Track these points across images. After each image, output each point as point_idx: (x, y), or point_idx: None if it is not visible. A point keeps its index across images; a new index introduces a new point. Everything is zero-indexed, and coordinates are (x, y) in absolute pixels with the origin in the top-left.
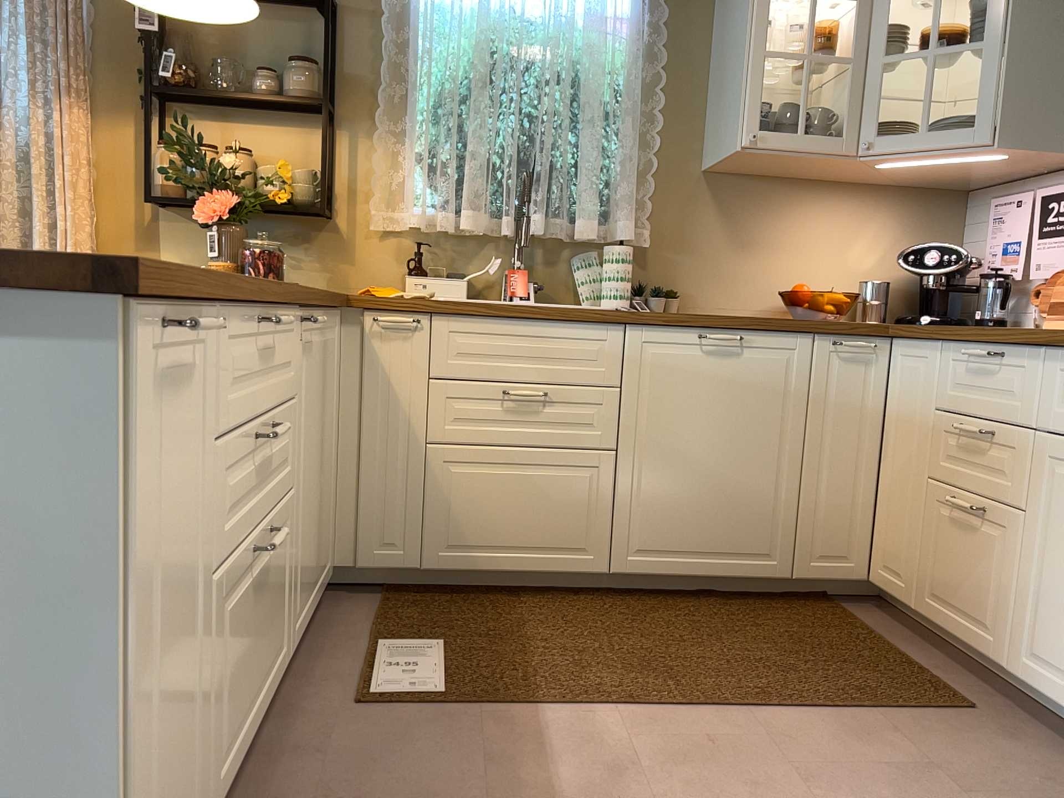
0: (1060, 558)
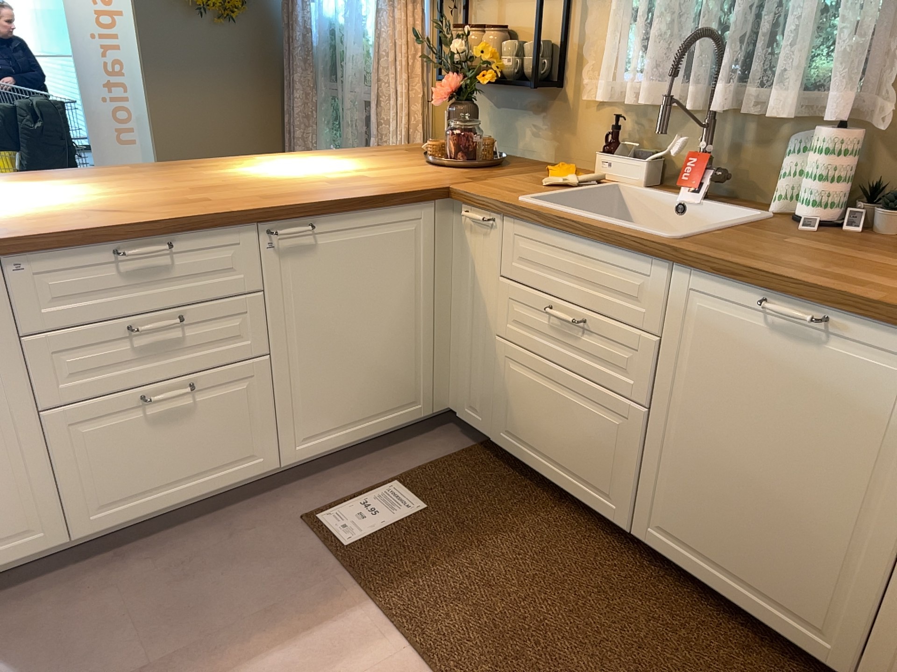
0: None
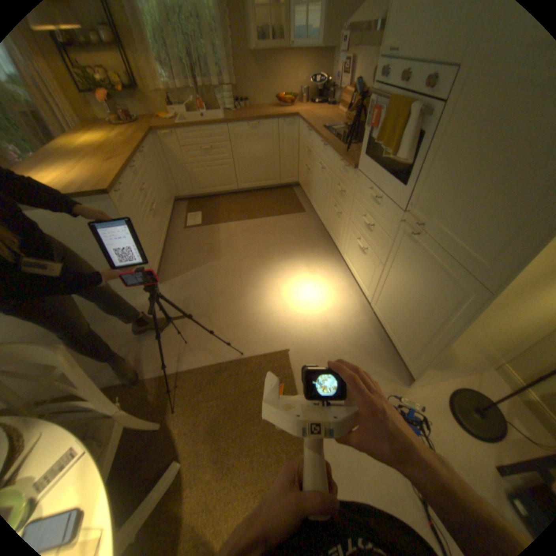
0: (315, 183)
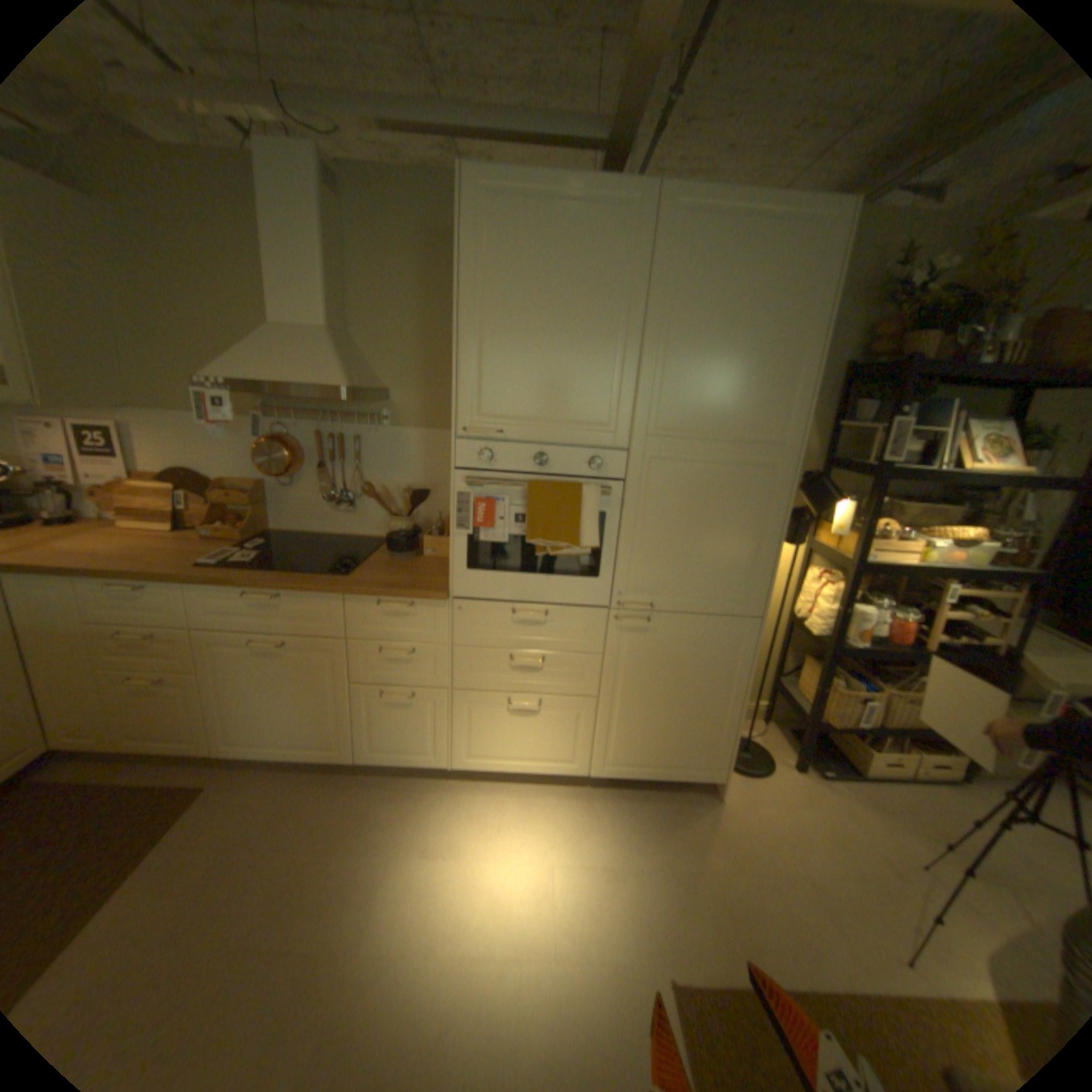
0: (228, 693)
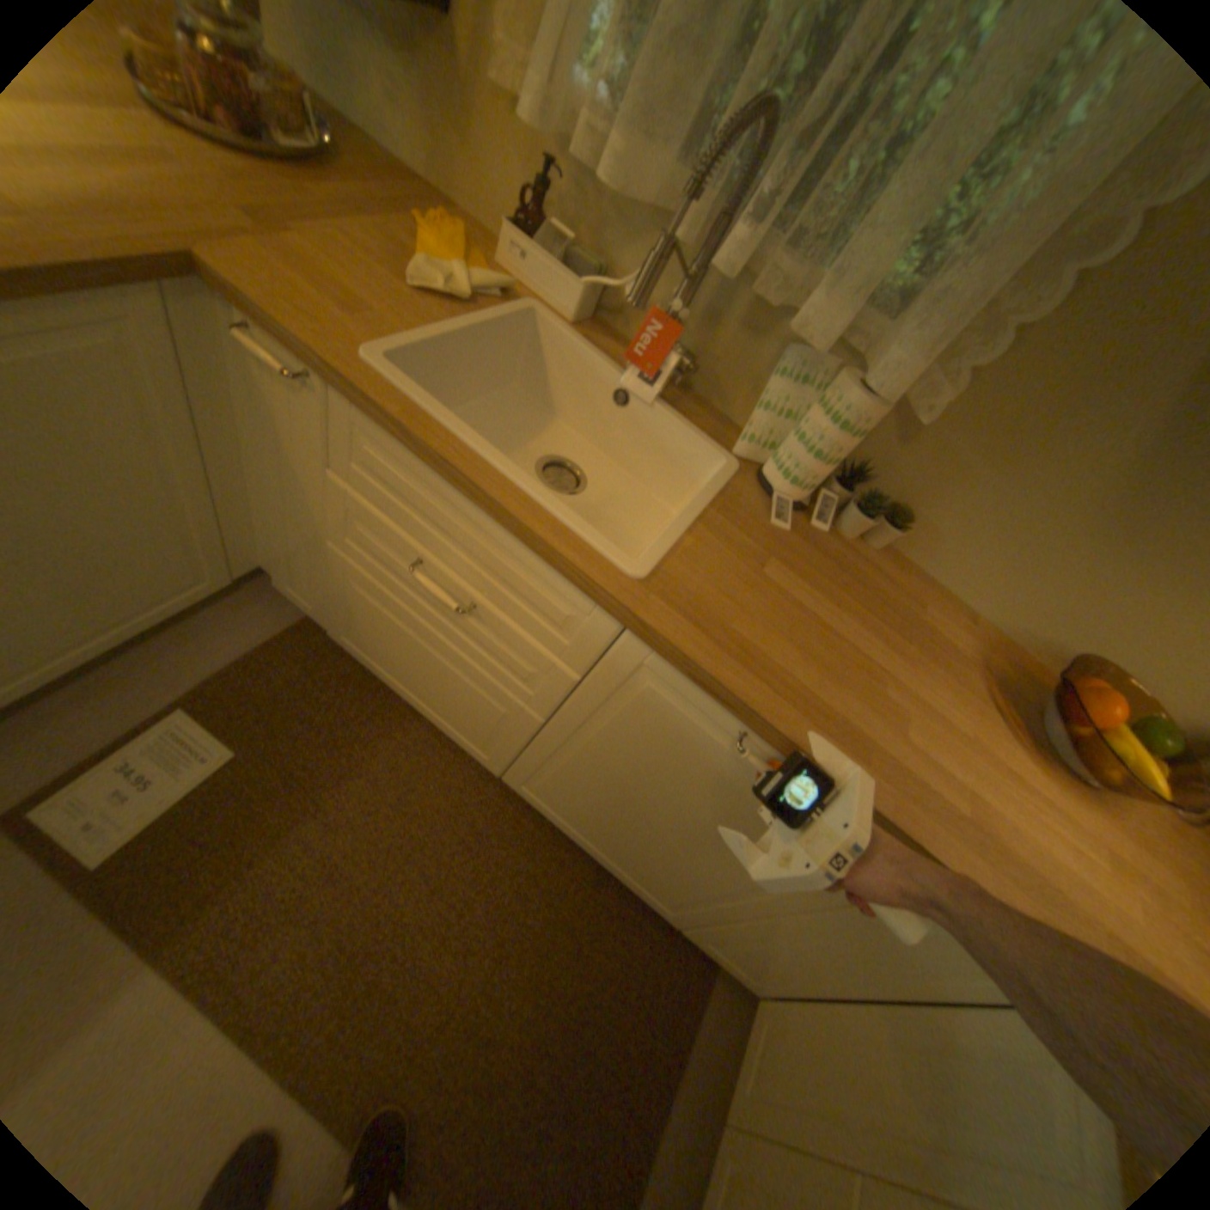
0: None
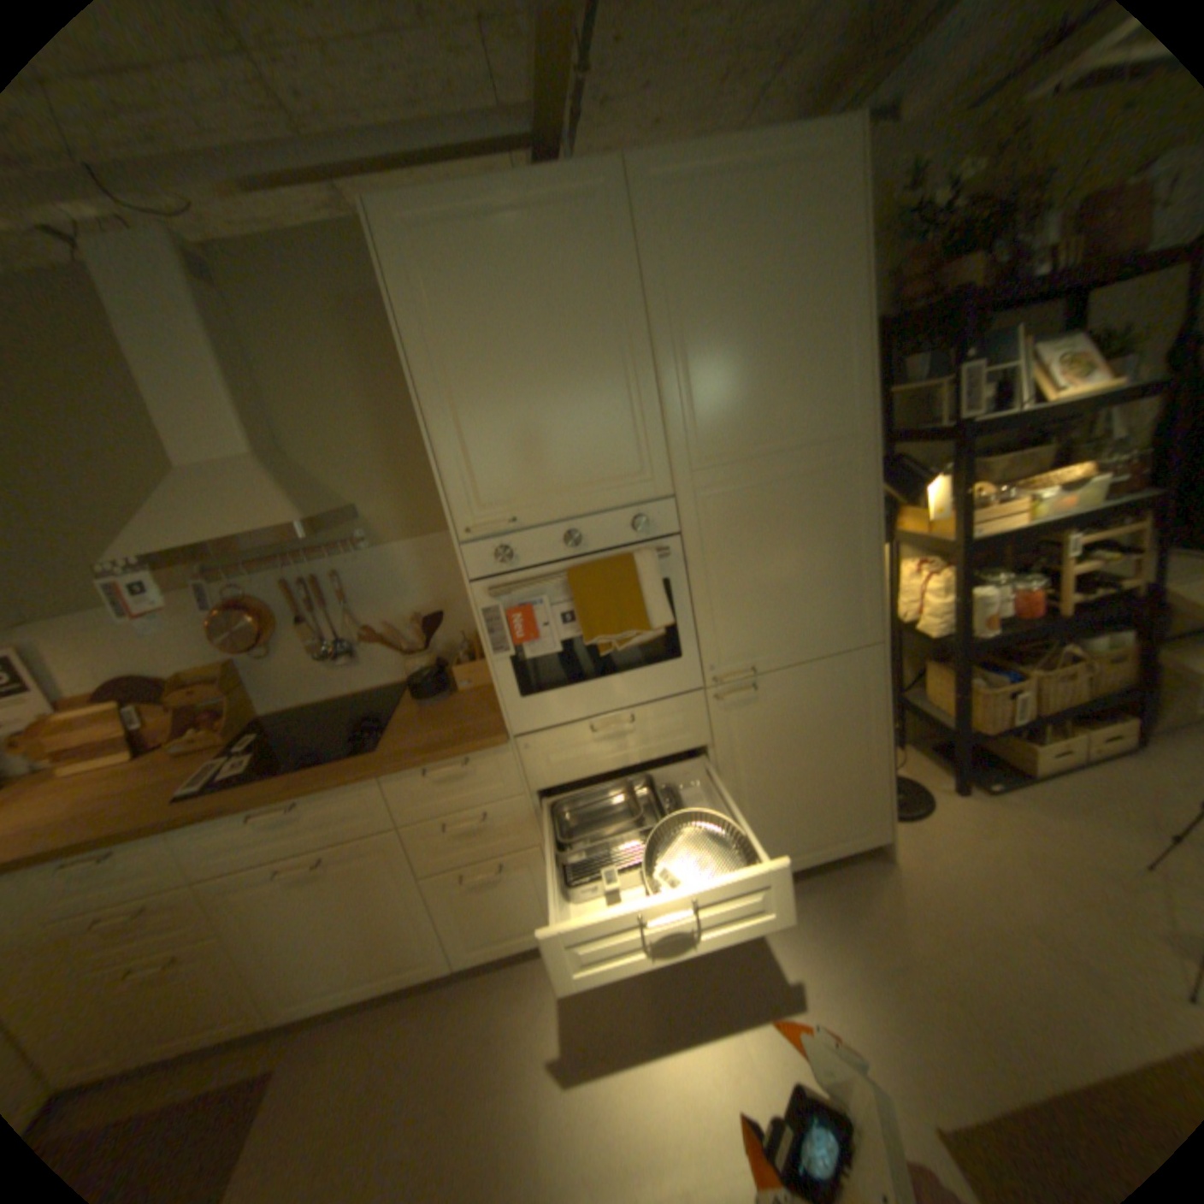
0: (268, 942)
